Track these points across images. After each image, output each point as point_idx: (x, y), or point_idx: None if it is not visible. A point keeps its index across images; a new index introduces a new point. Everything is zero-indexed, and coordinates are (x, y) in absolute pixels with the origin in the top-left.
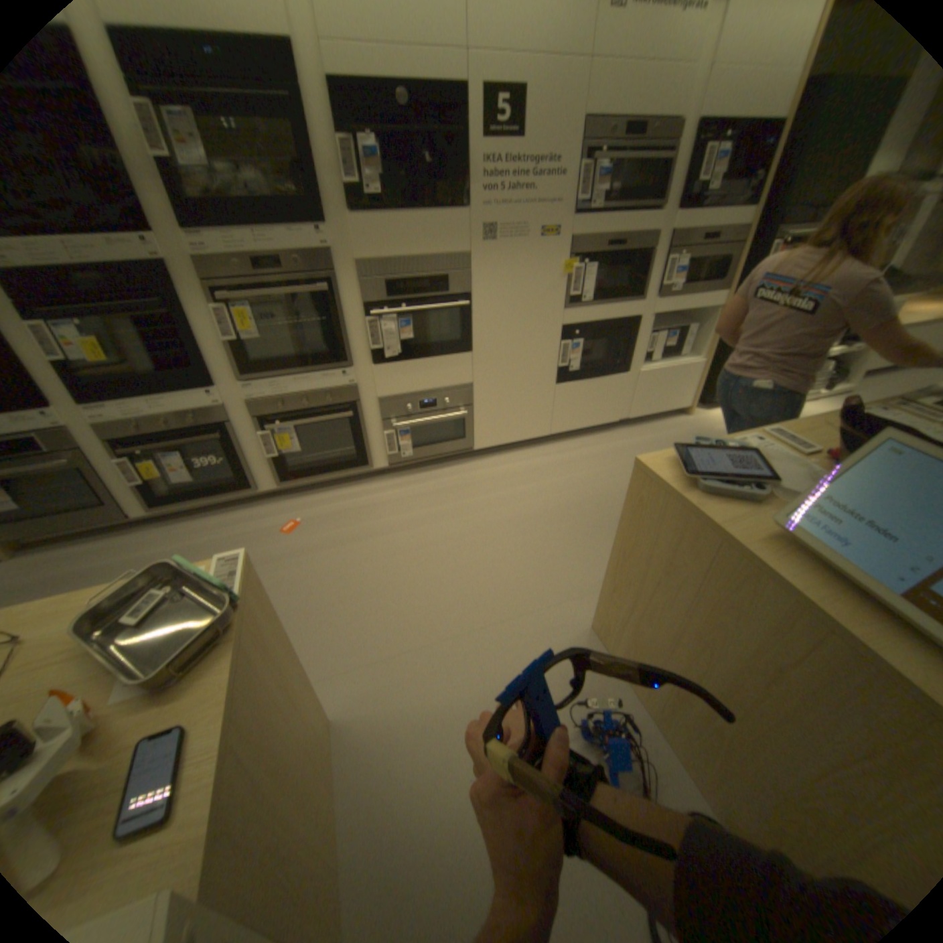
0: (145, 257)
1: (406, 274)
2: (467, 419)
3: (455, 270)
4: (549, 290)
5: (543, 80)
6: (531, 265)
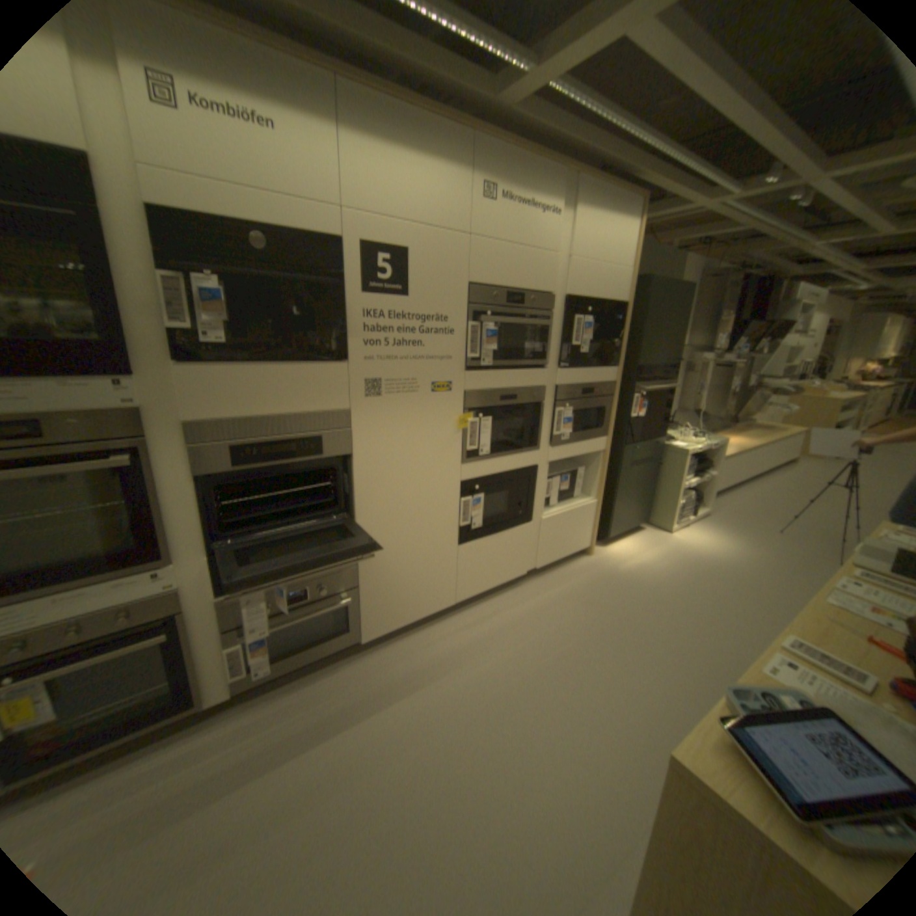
0: None
1: (262, 436)
2: (352, 607)
3: (331, 429)
4: (445, 446)
5: (426, 247)
6: (423, 420)
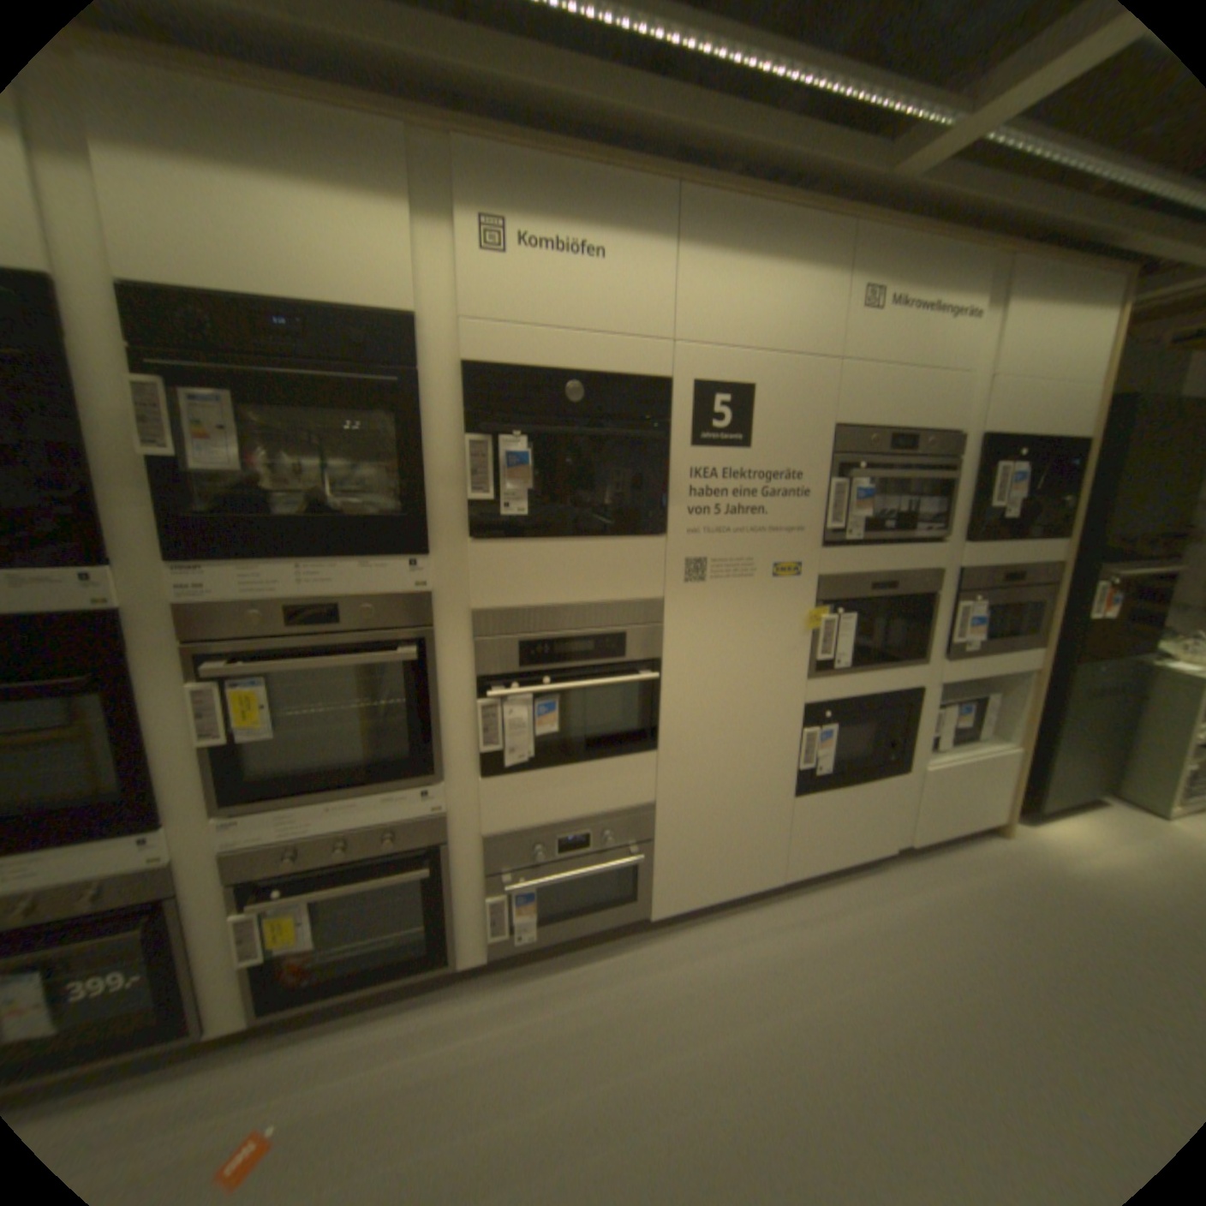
0: (83, 605)
1: (557, 629)
2: (644, 867)
3: (639, 623)
4: (786, 652)
5: (780, 380)
6: (759, 615)
